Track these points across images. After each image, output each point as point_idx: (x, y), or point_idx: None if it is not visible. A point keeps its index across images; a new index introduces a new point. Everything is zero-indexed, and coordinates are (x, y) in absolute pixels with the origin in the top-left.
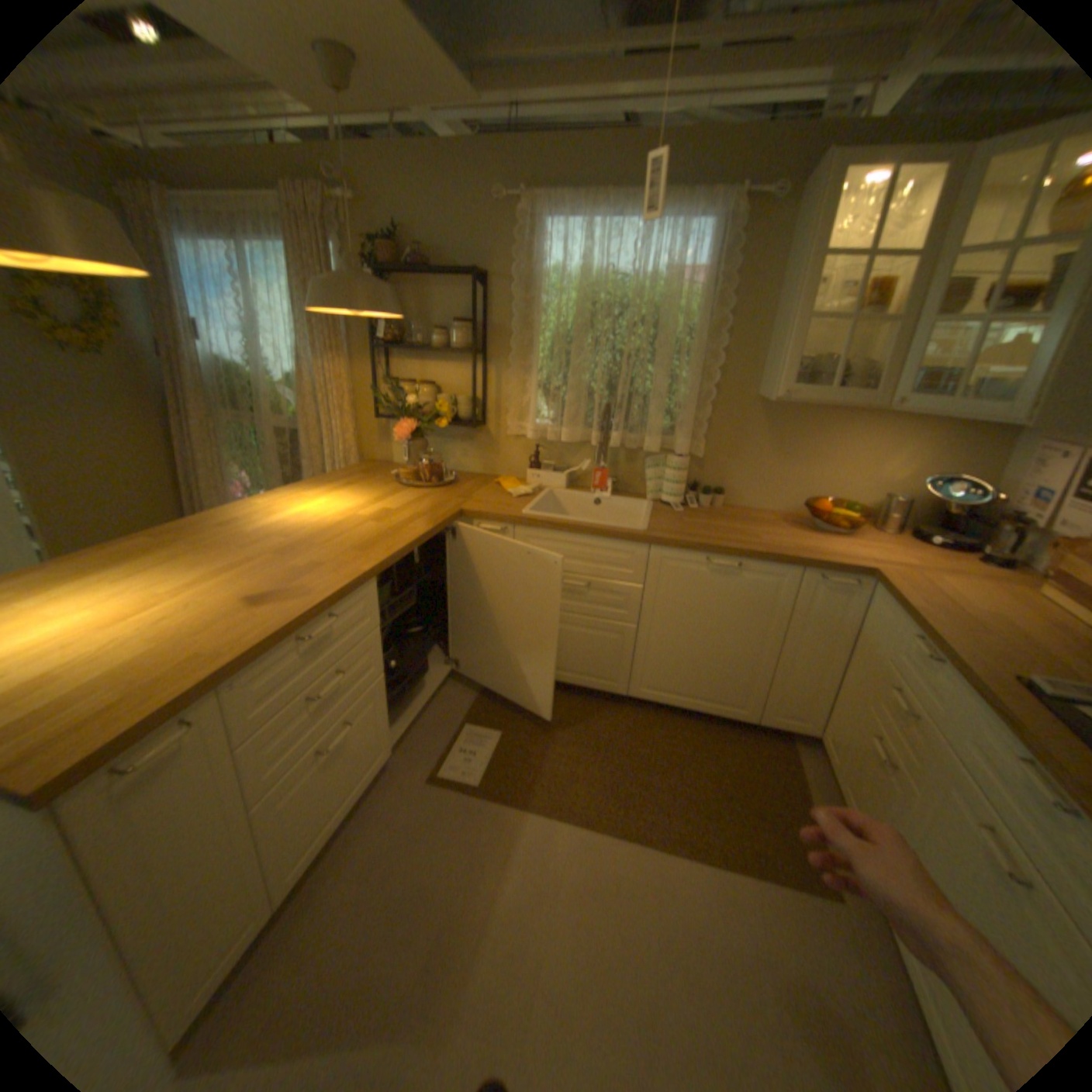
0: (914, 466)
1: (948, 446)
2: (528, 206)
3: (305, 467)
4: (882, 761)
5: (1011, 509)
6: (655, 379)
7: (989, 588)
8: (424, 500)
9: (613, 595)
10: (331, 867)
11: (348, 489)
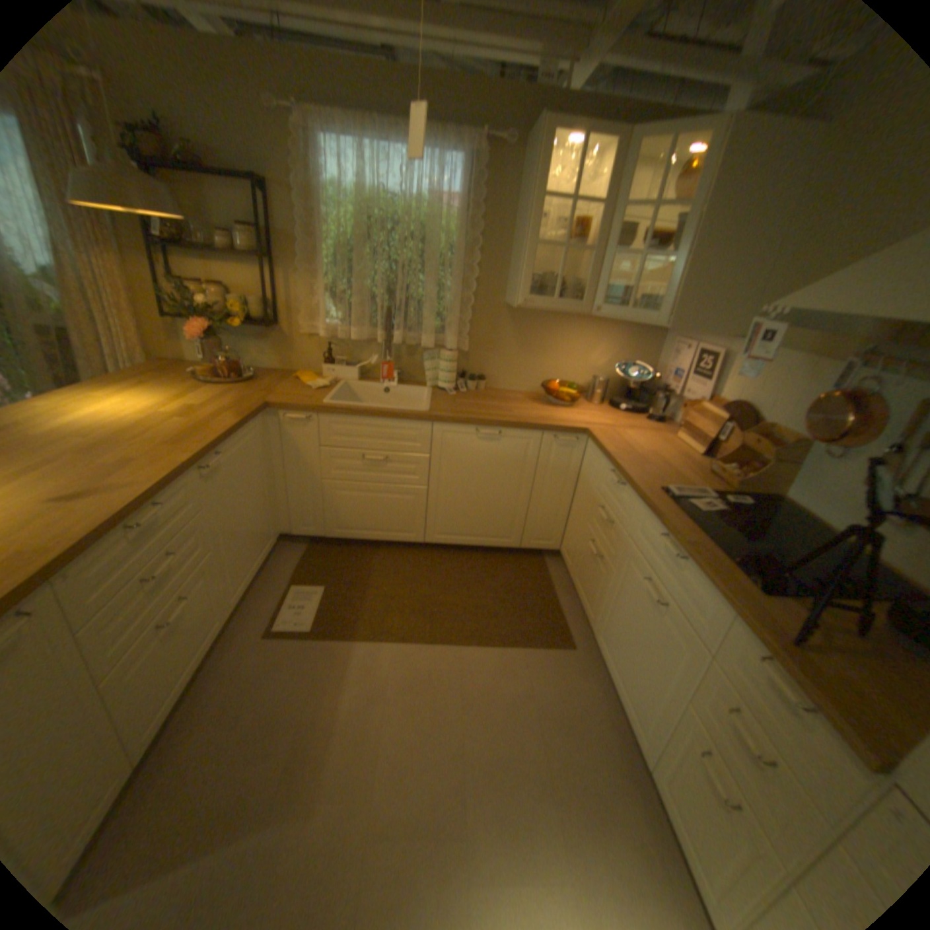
0: (609, 356)
1: (628, 342)
2: (300, 119)
3: (82, 367)
4: (594, 556)
5: (663, 383)
6: (426, 286)
7: (650, 436)
8: (227, 395)
9: (407, 465)
10: (183, 723)
11: (142, 387)
